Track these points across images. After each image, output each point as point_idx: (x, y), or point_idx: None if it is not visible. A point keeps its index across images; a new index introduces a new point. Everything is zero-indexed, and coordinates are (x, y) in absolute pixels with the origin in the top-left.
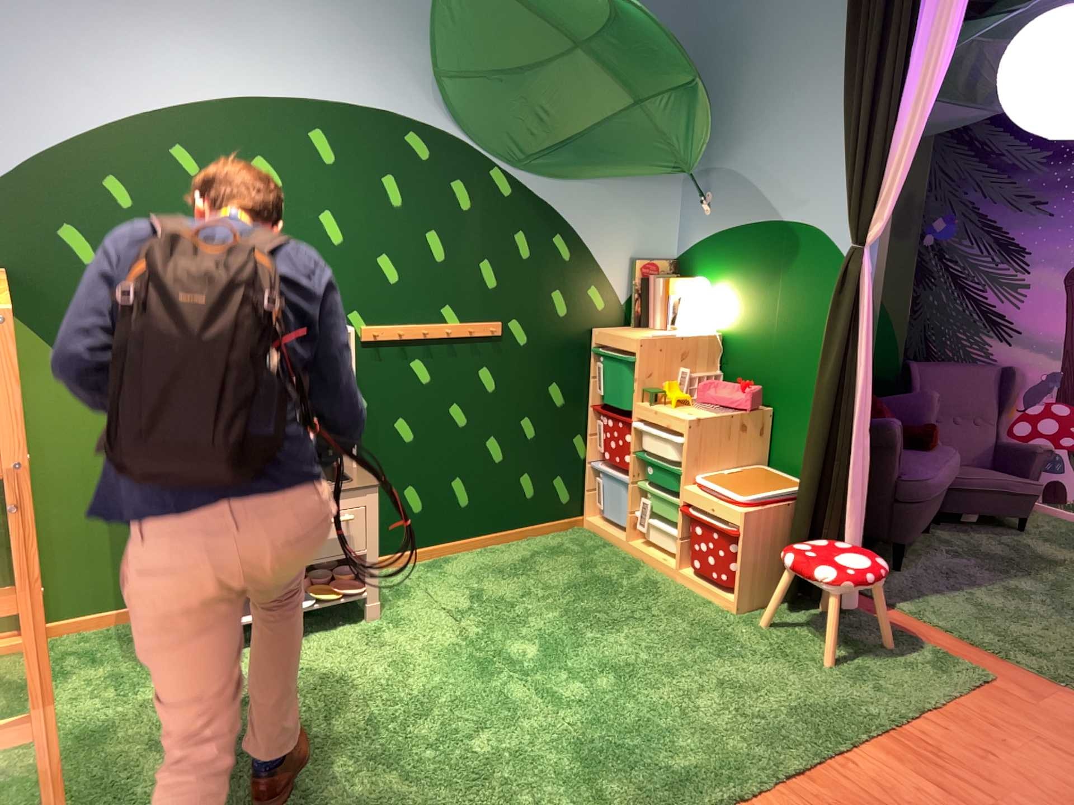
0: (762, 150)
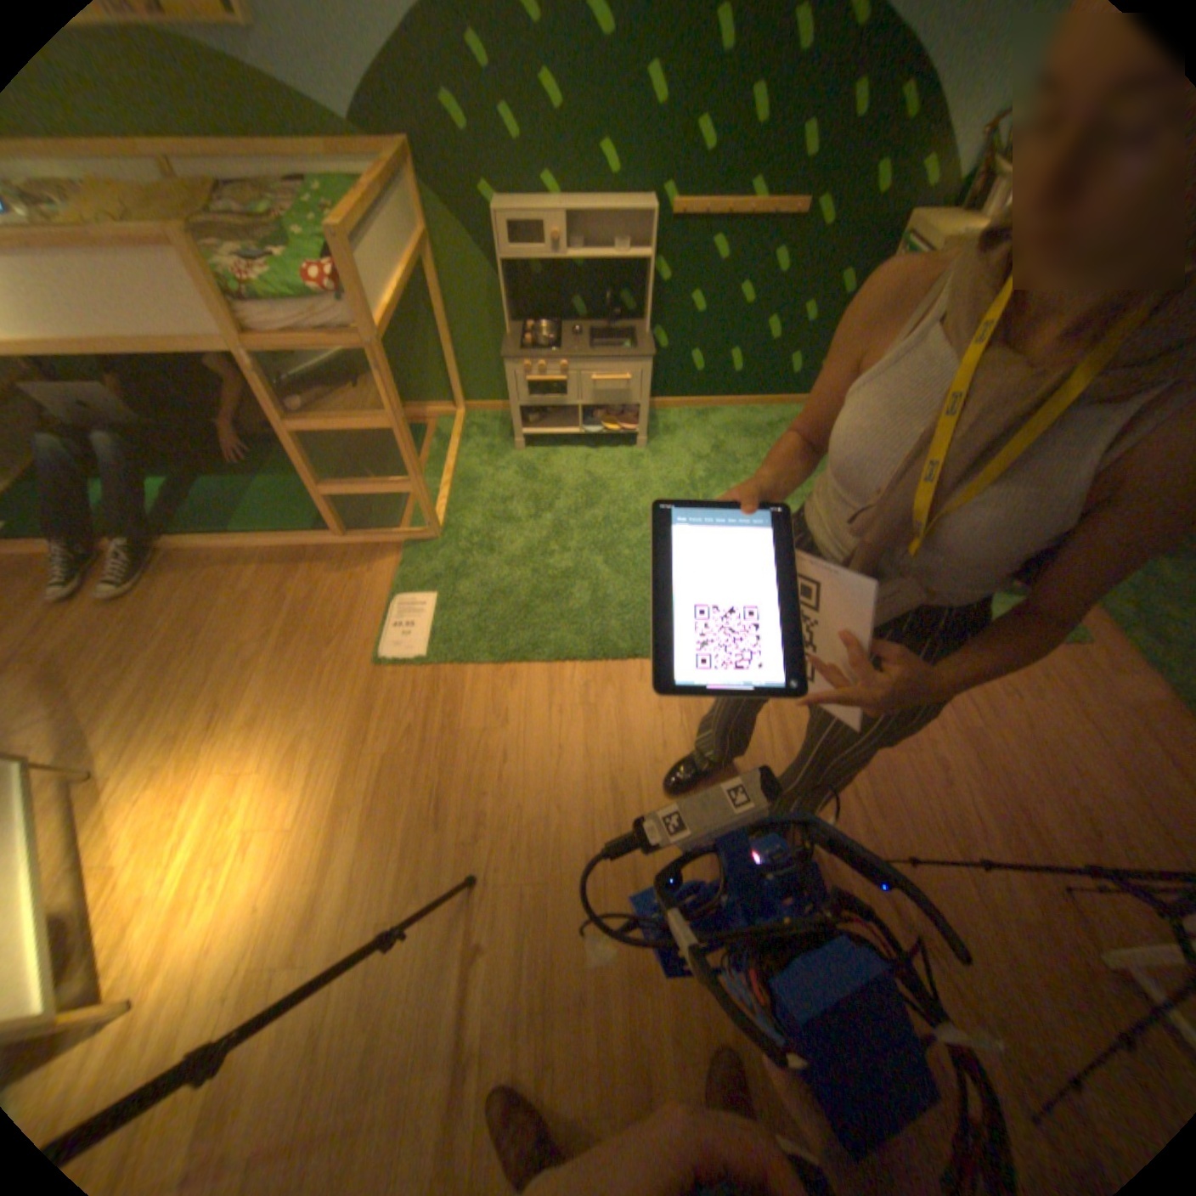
0: None
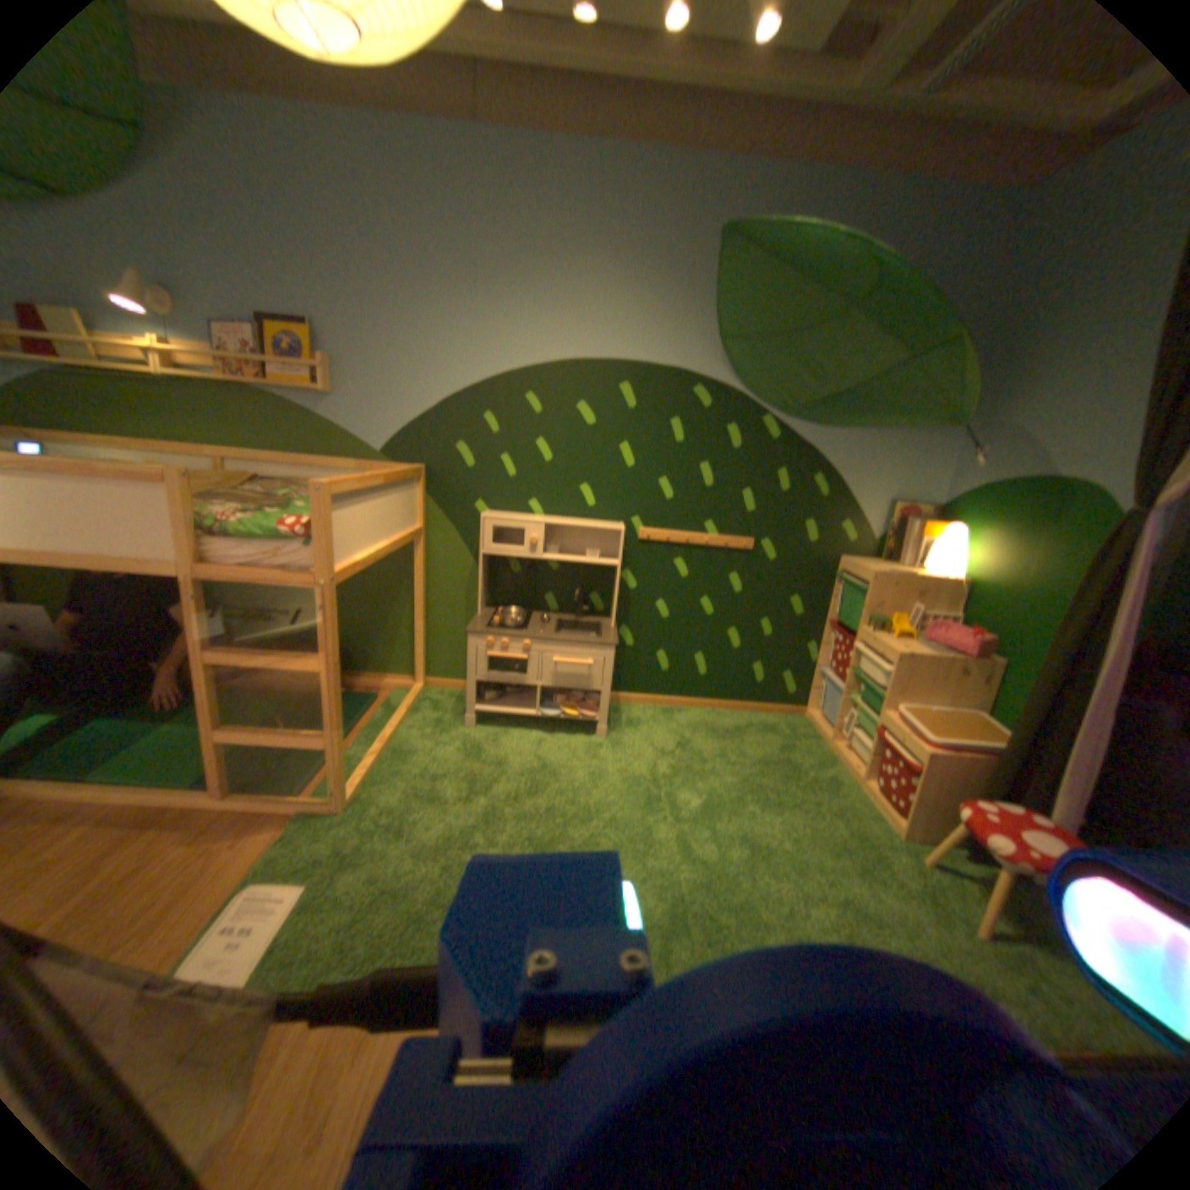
0: (1056, 395)
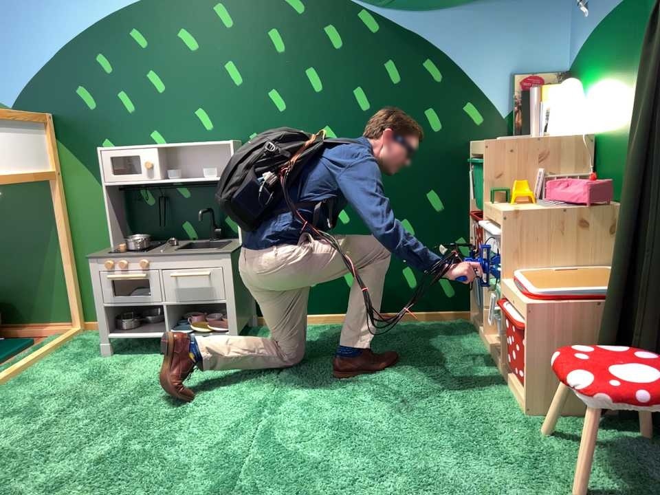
0: None
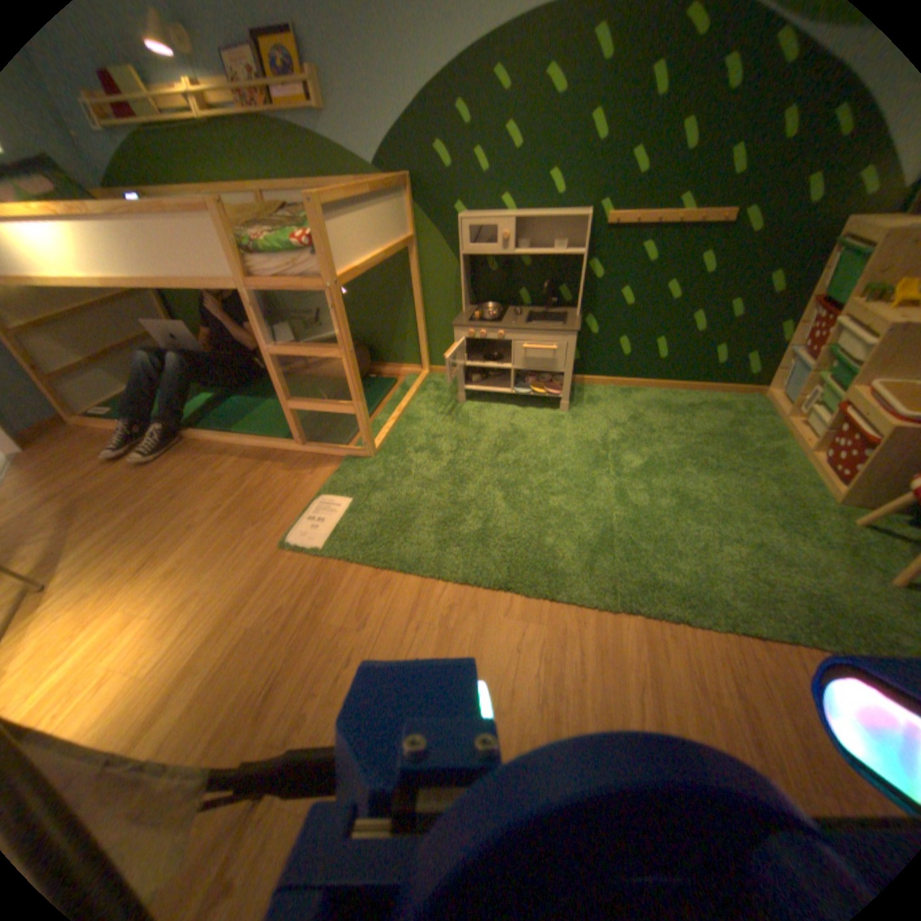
0: None
